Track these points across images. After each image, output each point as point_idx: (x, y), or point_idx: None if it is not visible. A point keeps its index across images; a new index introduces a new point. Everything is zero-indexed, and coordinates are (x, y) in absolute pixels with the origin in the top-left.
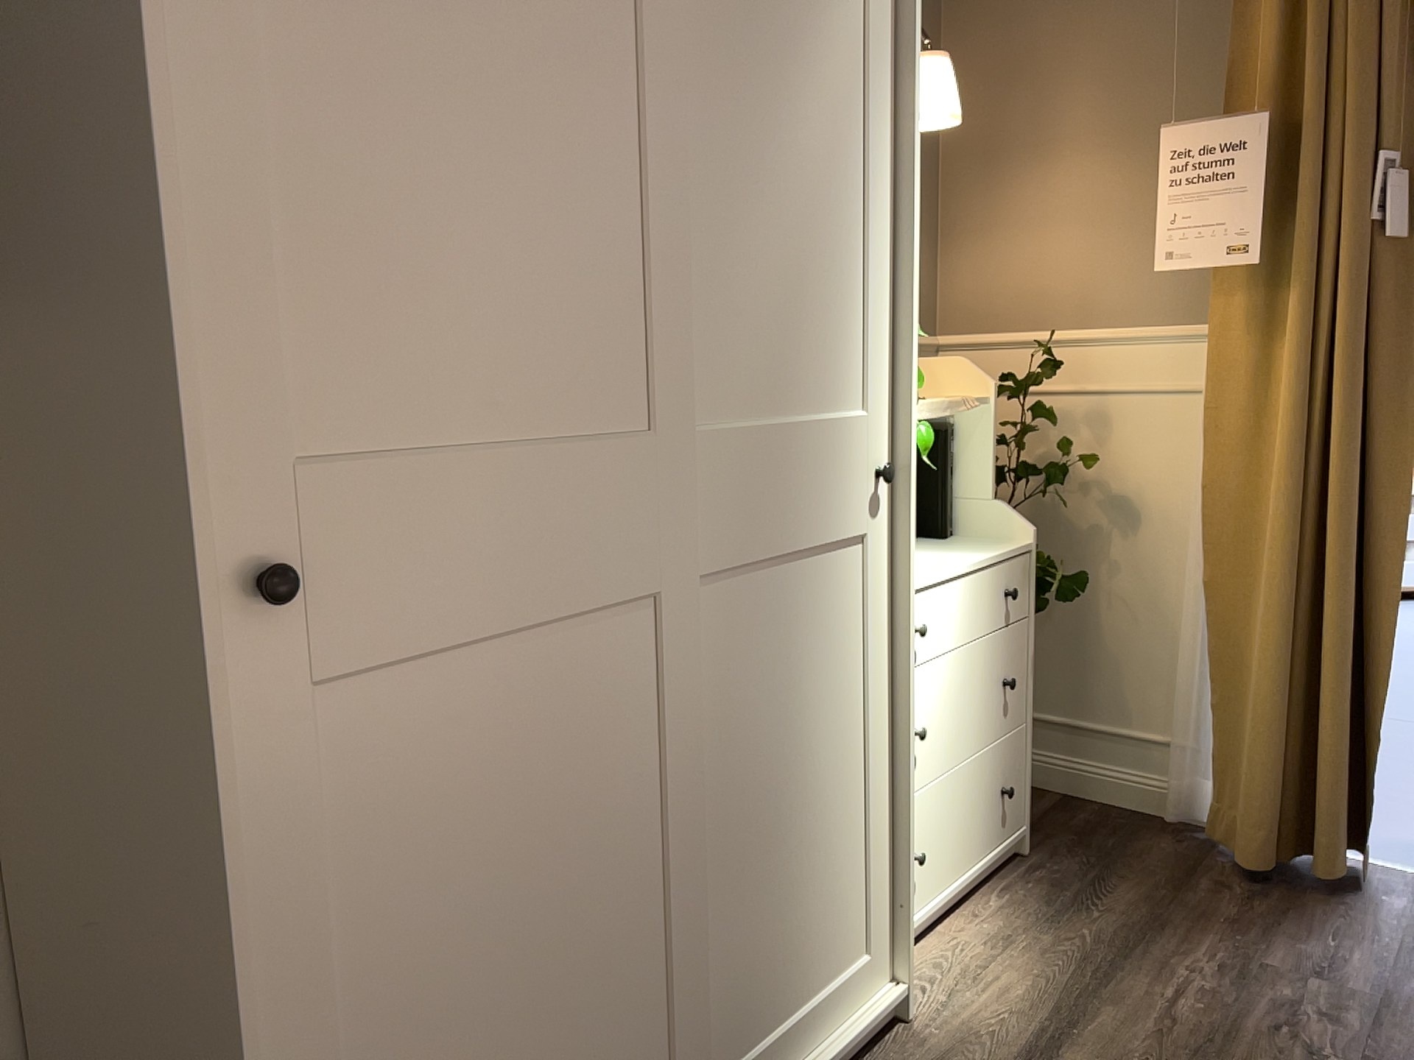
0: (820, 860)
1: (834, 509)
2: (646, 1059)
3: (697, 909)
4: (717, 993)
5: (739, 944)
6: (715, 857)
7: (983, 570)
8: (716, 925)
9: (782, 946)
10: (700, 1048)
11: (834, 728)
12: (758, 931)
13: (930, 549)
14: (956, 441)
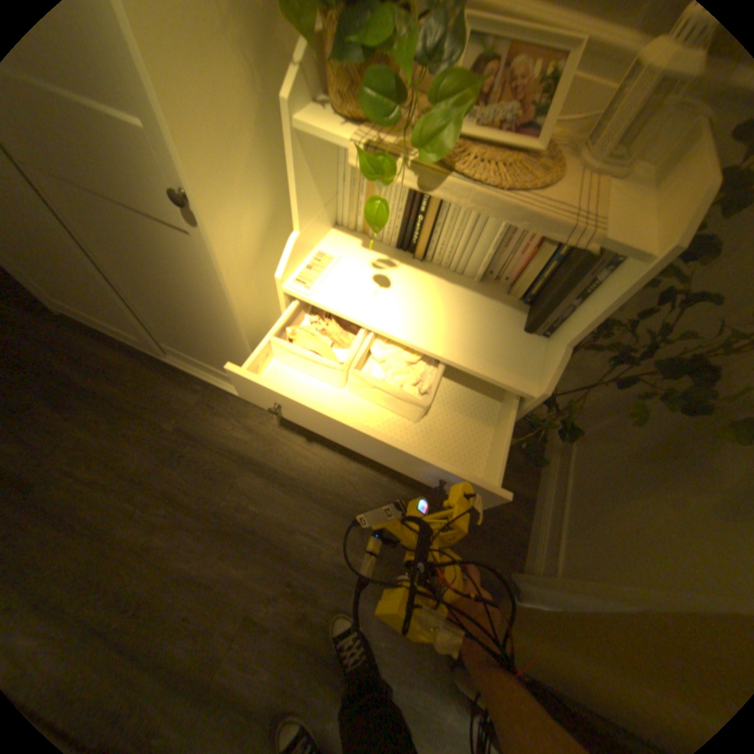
0: (208, 341)
1: (133, 190)
2: (113, 315)
3: (123, 299)
4: (158, 329)
5: (164, 327)
6: (131, 292)
7: (430, 356)
8: (145, 312)
9: (193, 346)
10: (150, 334)
11: (199, 307)
12: (174, 332)
13: (473, 317)
14: (610, 269)
